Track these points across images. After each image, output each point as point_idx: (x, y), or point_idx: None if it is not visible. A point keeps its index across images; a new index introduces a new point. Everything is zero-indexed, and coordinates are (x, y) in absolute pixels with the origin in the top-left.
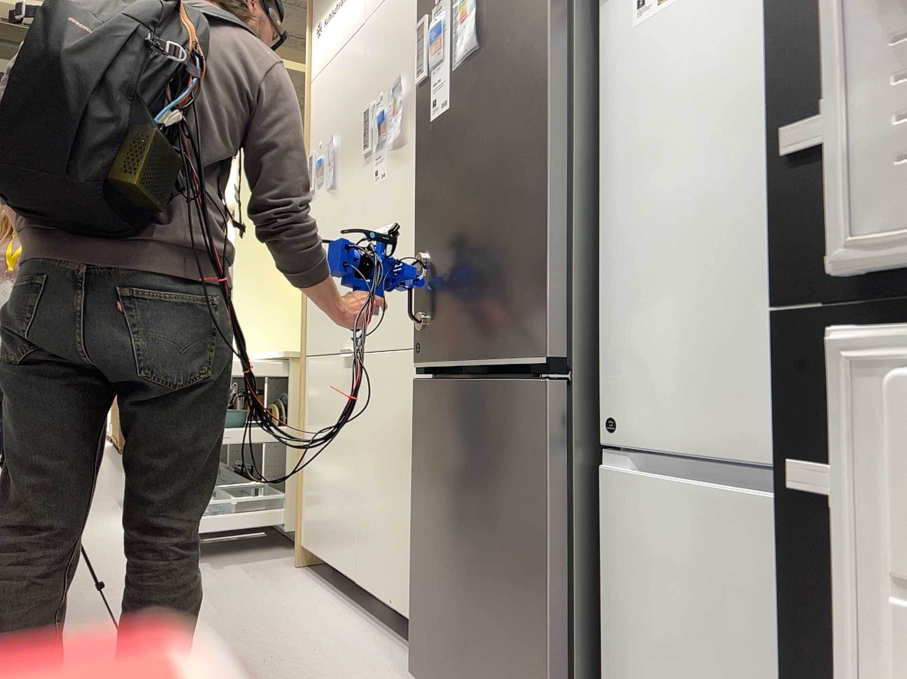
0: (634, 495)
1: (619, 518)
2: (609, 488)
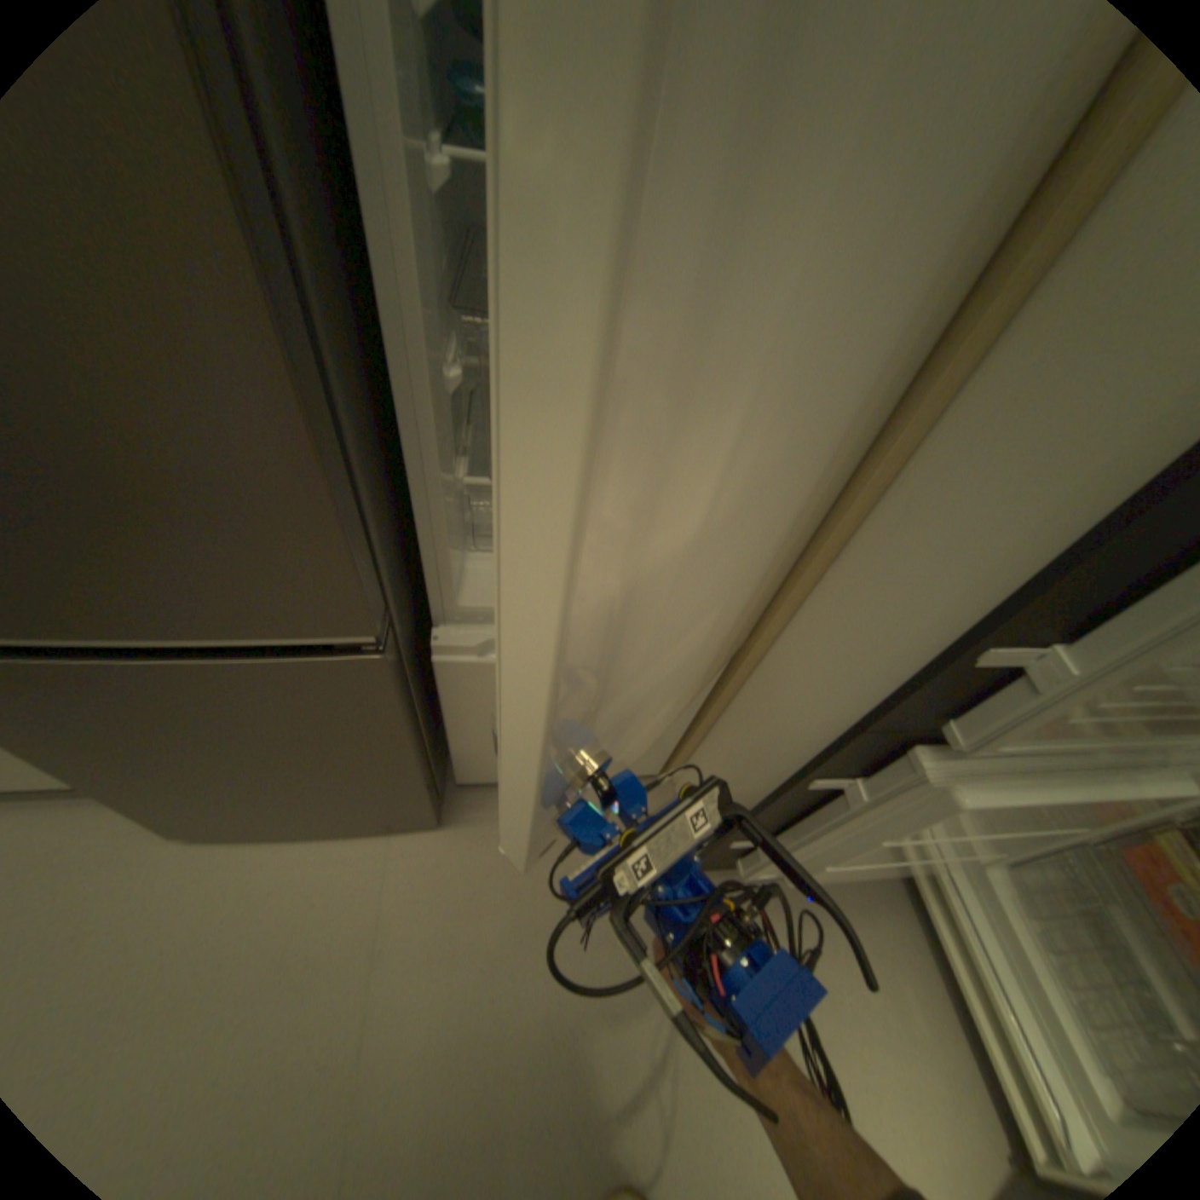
0: (478, 670)
1: (456, 684)
2: (437, 667)
